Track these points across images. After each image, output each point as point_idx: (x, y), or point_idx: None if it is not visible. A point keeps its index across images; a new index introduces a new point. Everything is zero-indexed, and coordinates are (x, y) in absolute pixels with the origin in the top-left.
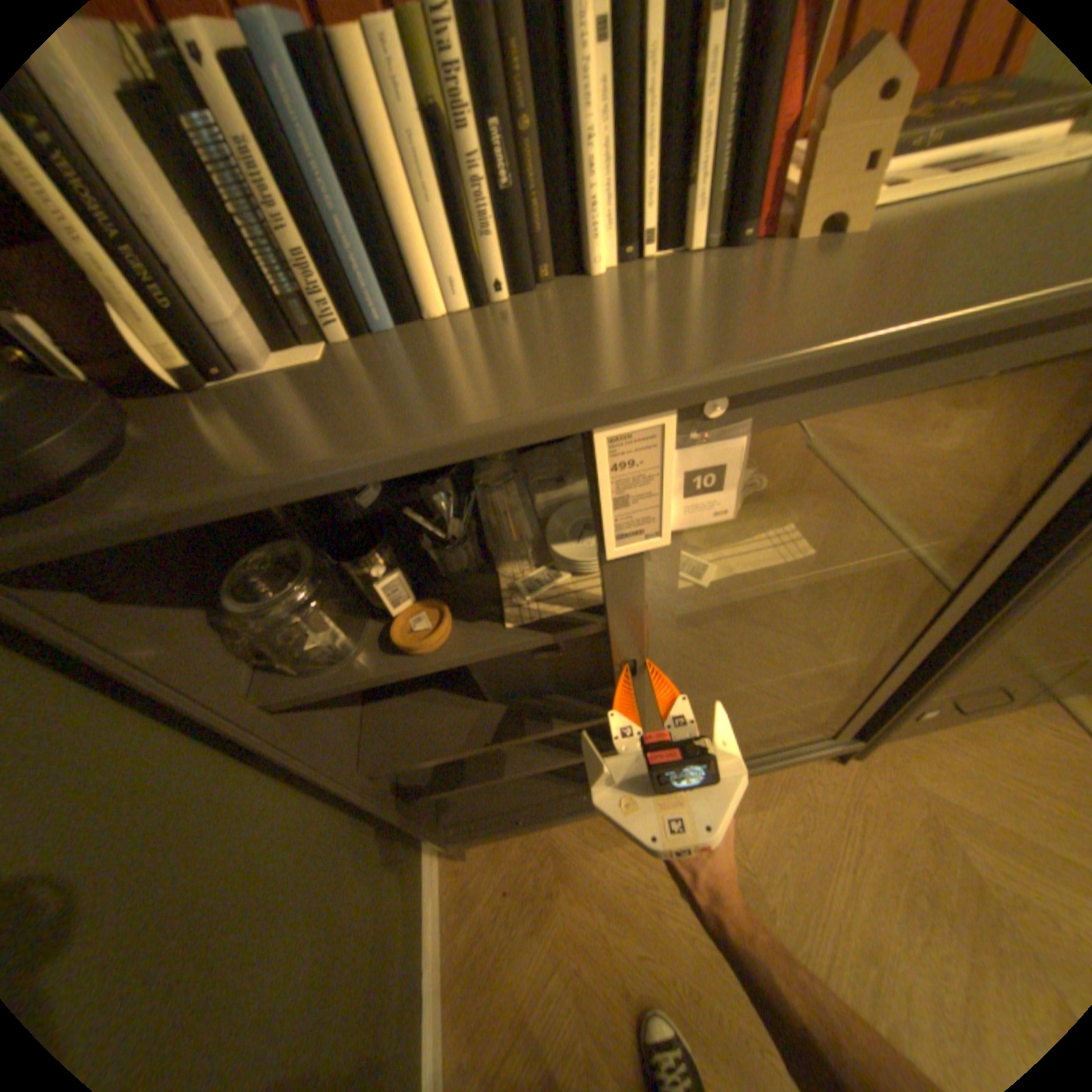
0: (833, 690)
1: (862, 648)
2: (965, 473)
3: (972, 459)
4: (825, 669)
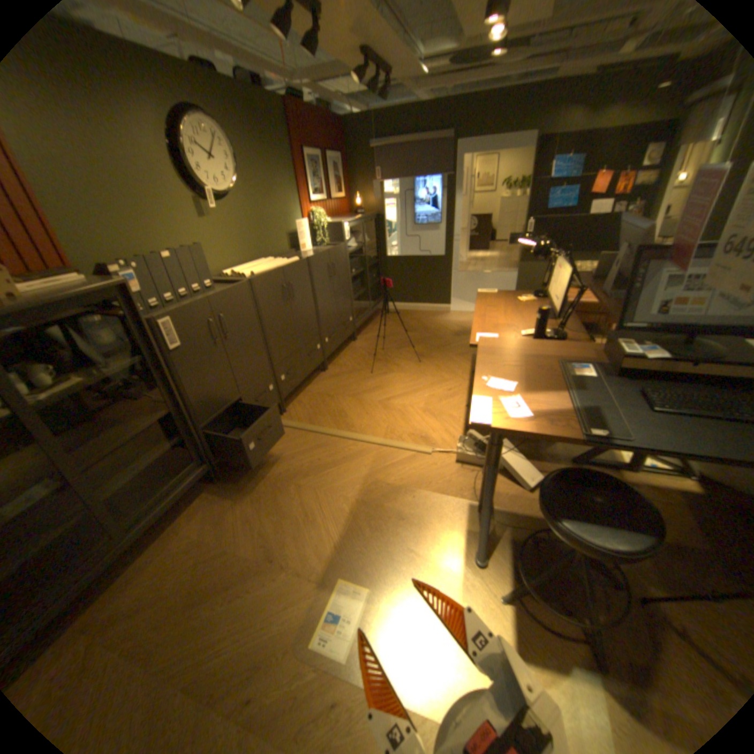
0: (168, 445)
1: (155, 418)
2: (122, 348)
3: (119, 344)
4: (163, 442)
